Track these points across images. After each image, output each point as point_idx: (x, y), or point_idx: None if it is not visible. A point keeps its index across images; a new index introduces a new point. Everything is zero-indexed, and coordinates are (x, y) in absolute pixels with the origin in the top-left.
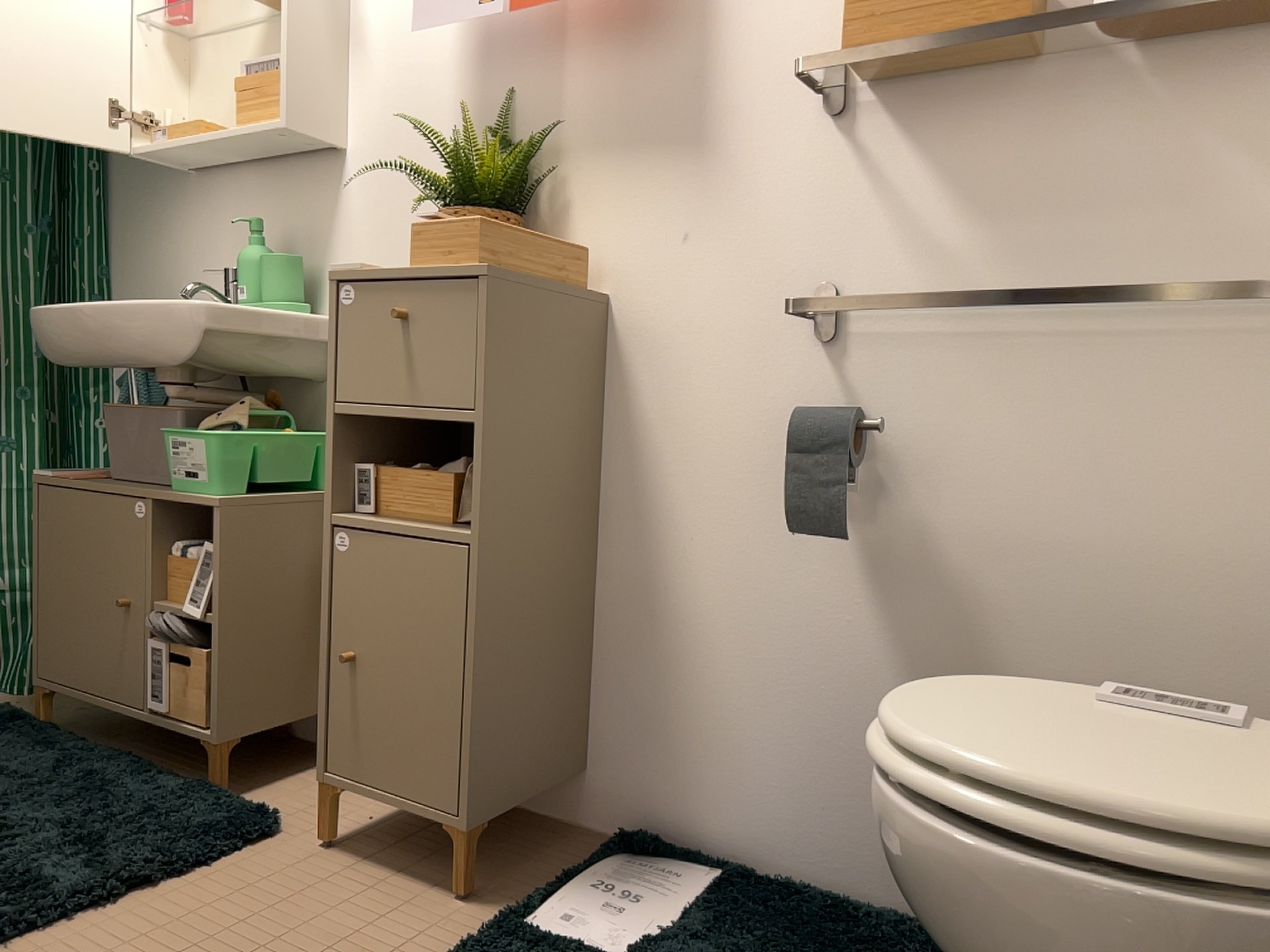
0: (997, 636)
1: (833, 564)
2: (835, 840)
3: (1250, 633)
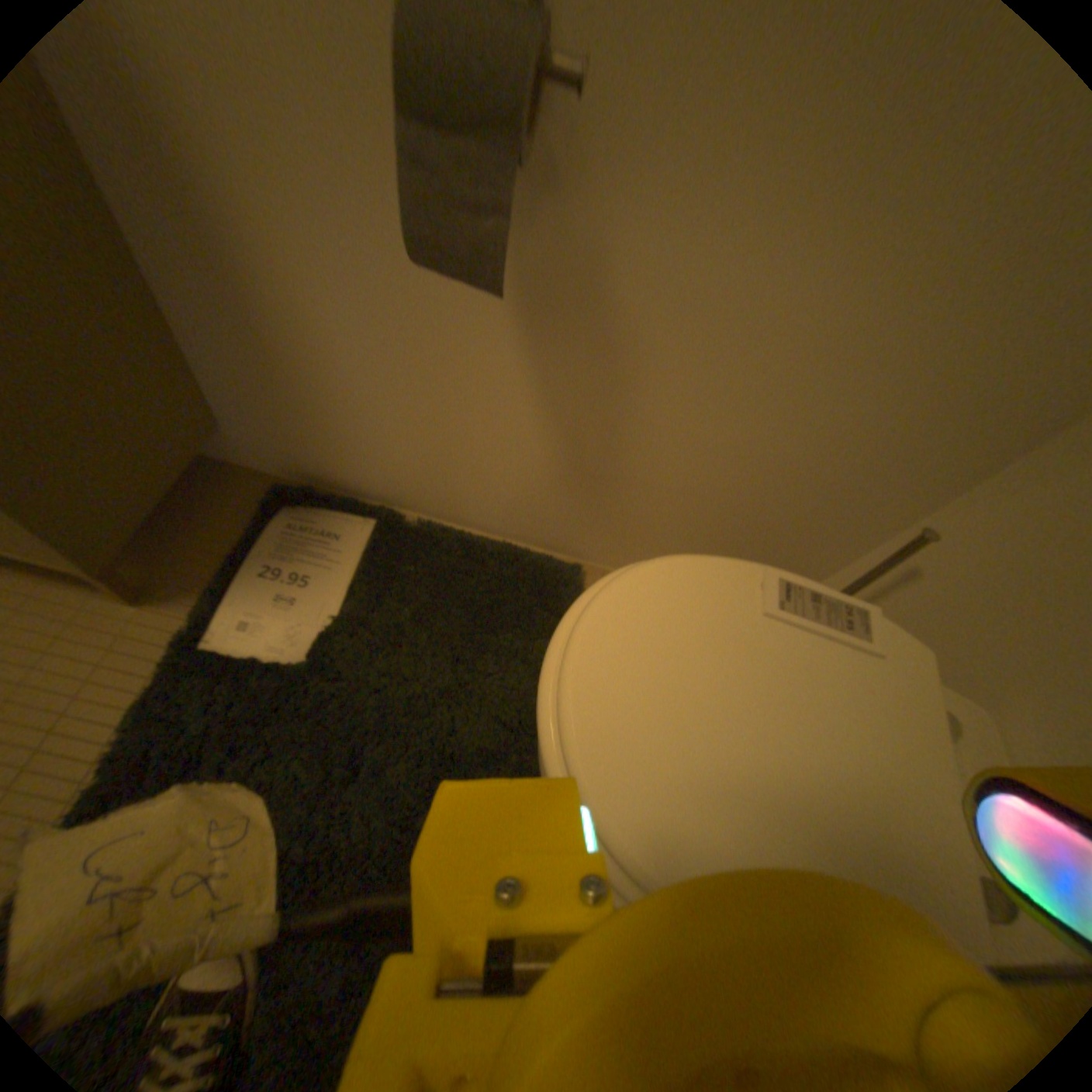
0: (653, 405)
1: (481, 298)
2: (473, 509)
3: (885, 444)
